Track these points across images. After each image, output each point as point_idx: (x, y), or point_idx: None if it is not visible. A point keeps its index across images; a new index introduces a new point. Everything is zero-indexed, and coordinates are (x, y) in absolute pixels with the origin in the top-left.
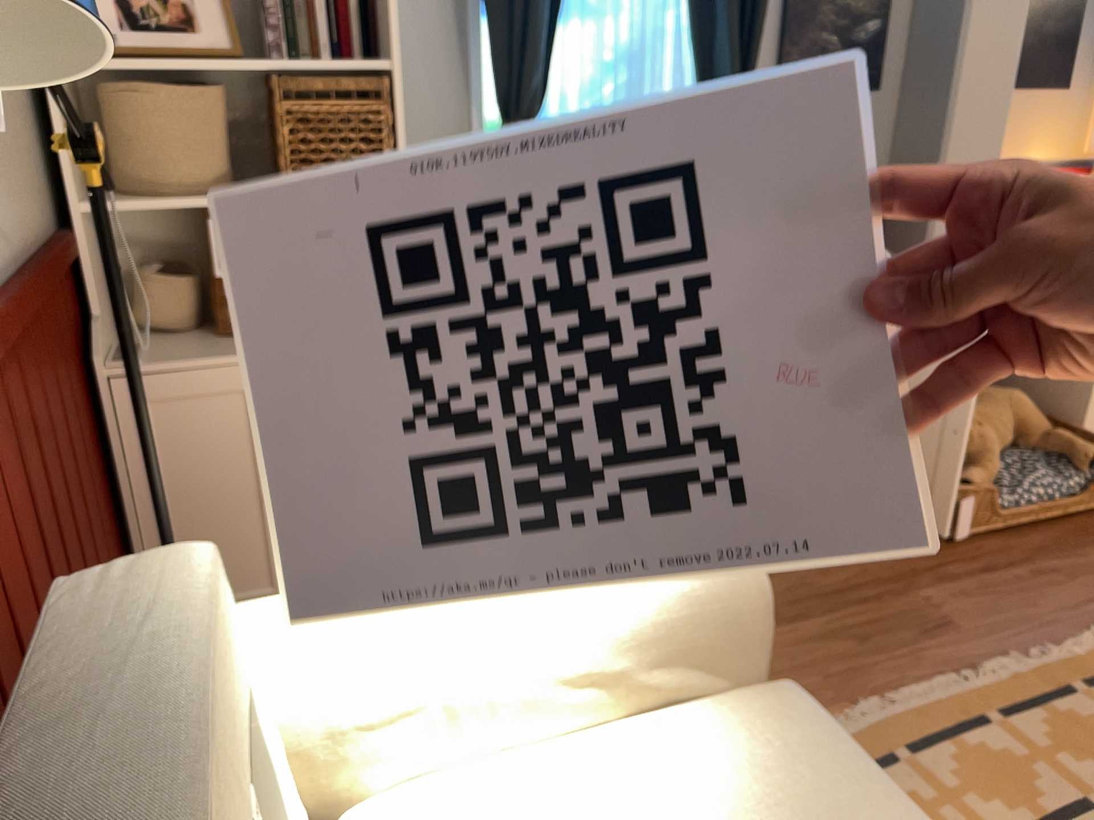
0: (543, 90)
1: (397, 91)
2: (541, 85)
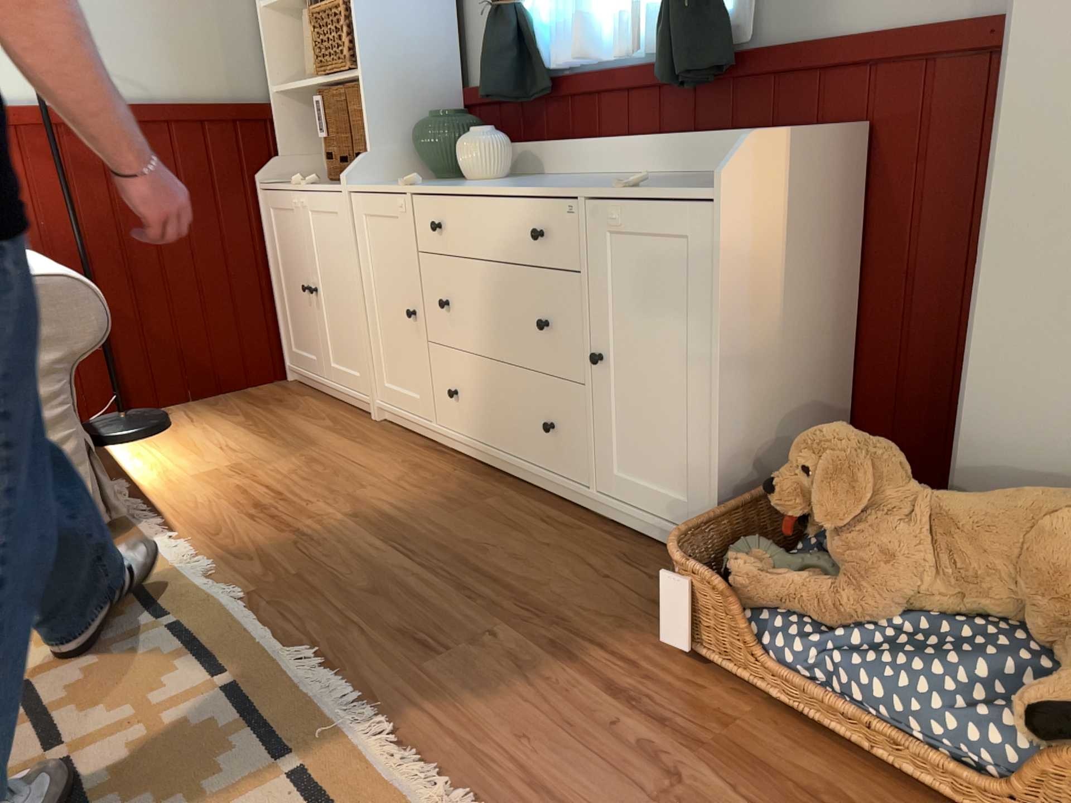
0: None
1: None
2: None
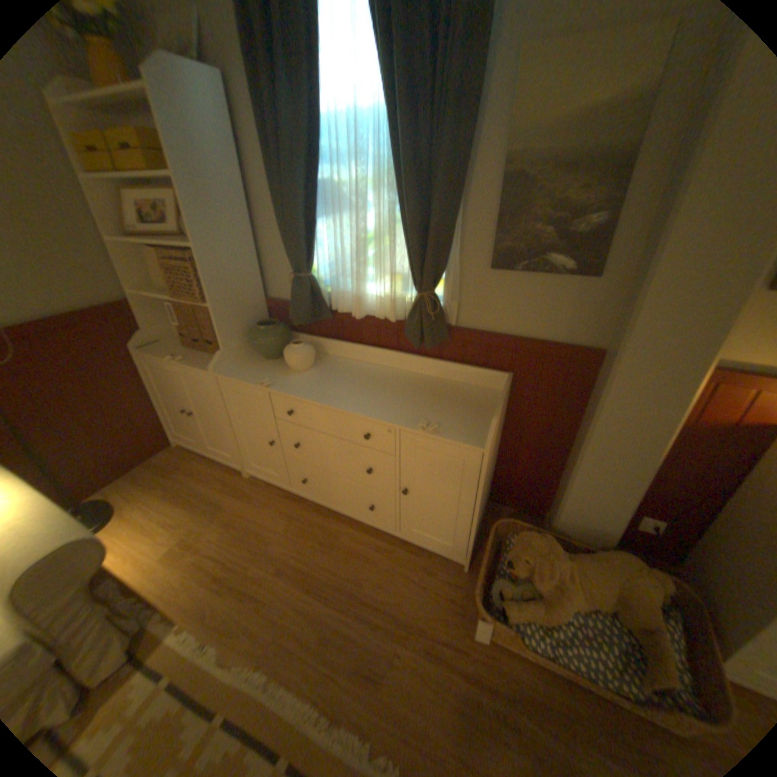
0: (309, 257)
1: (198, 258)
2: (304, 254)
